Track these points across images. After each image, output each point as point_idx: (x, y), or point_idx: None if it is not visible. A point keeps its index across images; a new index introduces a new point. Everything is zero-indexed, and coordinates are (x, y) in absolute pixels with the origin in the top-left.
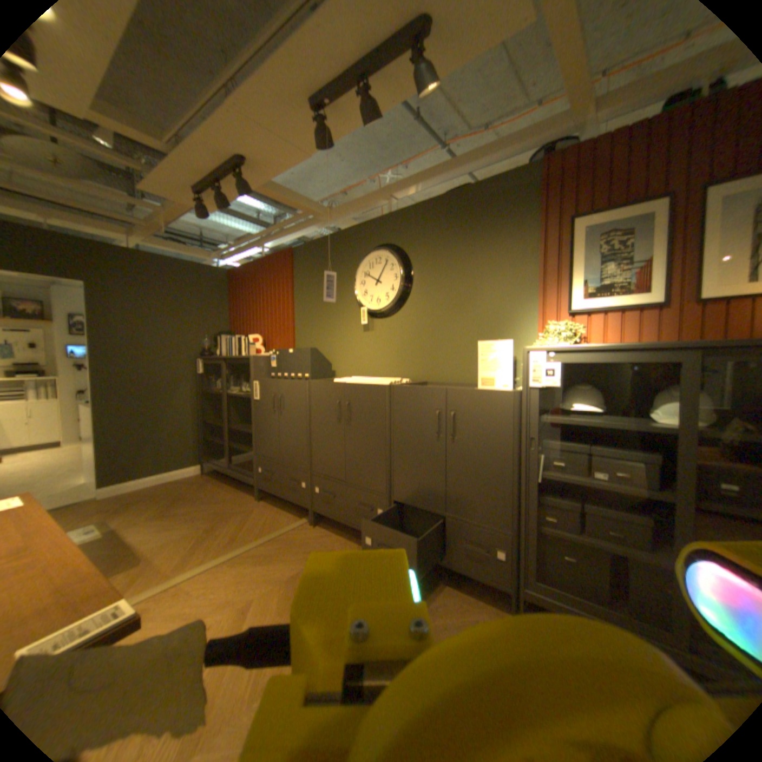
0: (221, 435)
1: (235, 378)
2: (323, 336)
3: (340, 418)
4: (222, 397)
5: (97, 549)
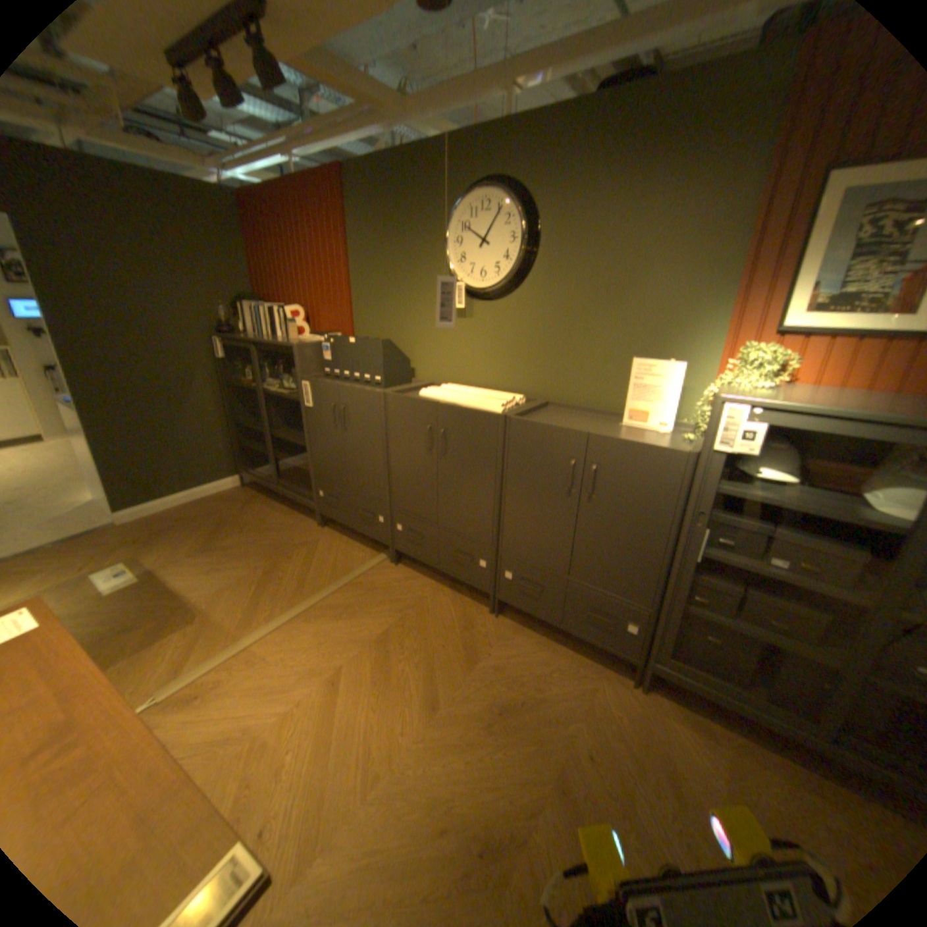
0: (260, 439)
1: (269, 365)
2: (395, 318)
3: (431, 450)
4: (255, 393)
5: (135, 600)
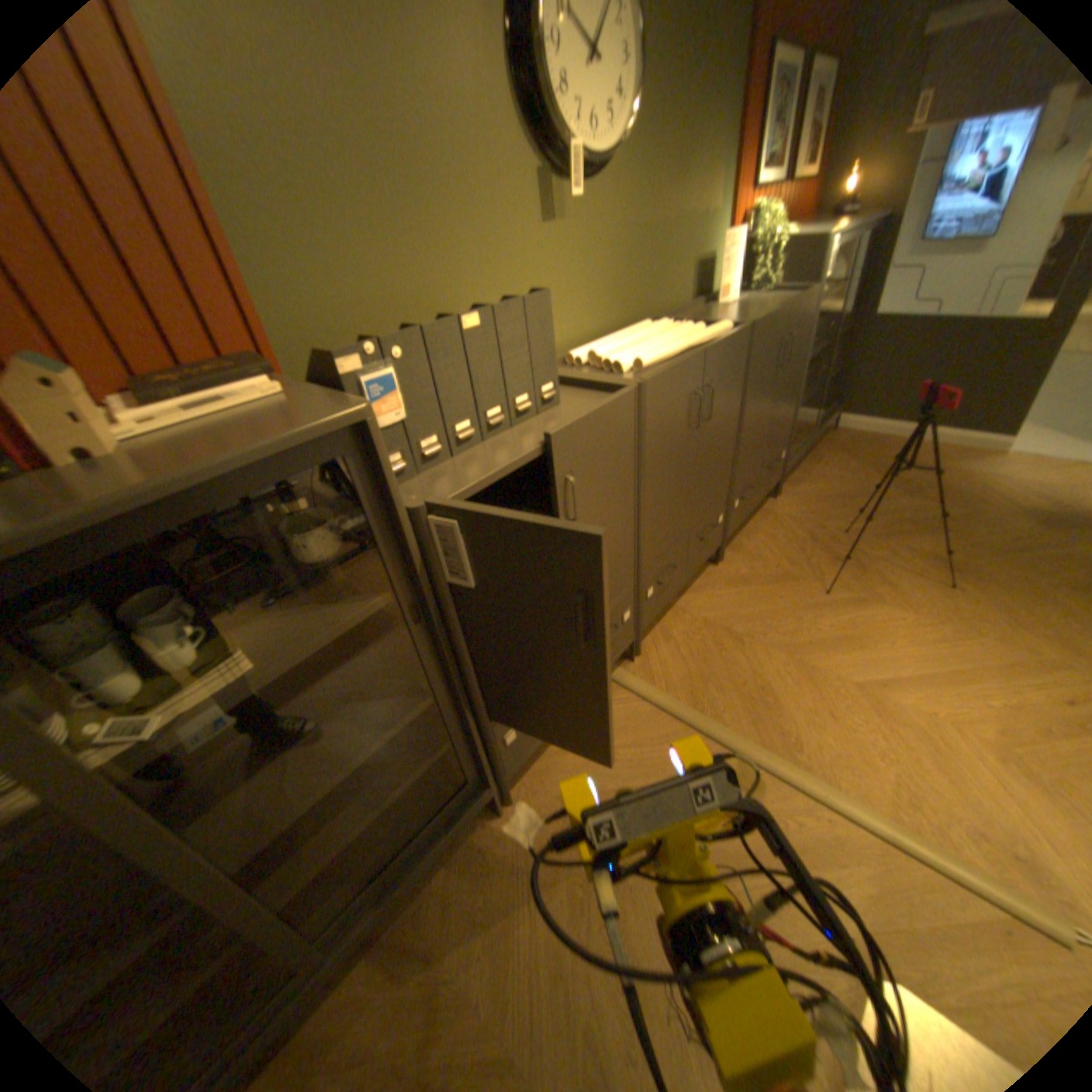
0: None
1: None
2: (410, 252)
3: (693, 430)
4: None
5: None
